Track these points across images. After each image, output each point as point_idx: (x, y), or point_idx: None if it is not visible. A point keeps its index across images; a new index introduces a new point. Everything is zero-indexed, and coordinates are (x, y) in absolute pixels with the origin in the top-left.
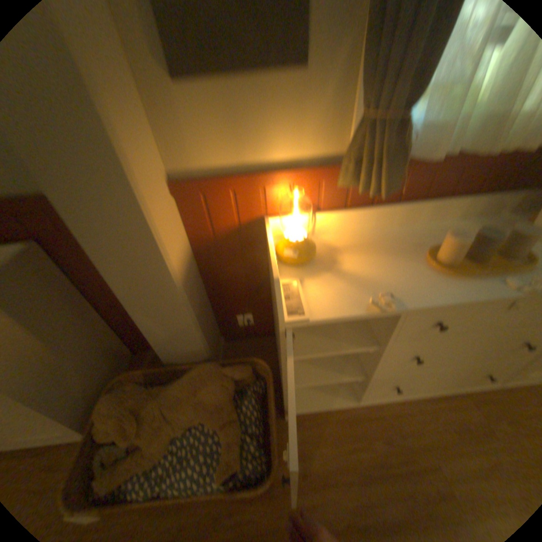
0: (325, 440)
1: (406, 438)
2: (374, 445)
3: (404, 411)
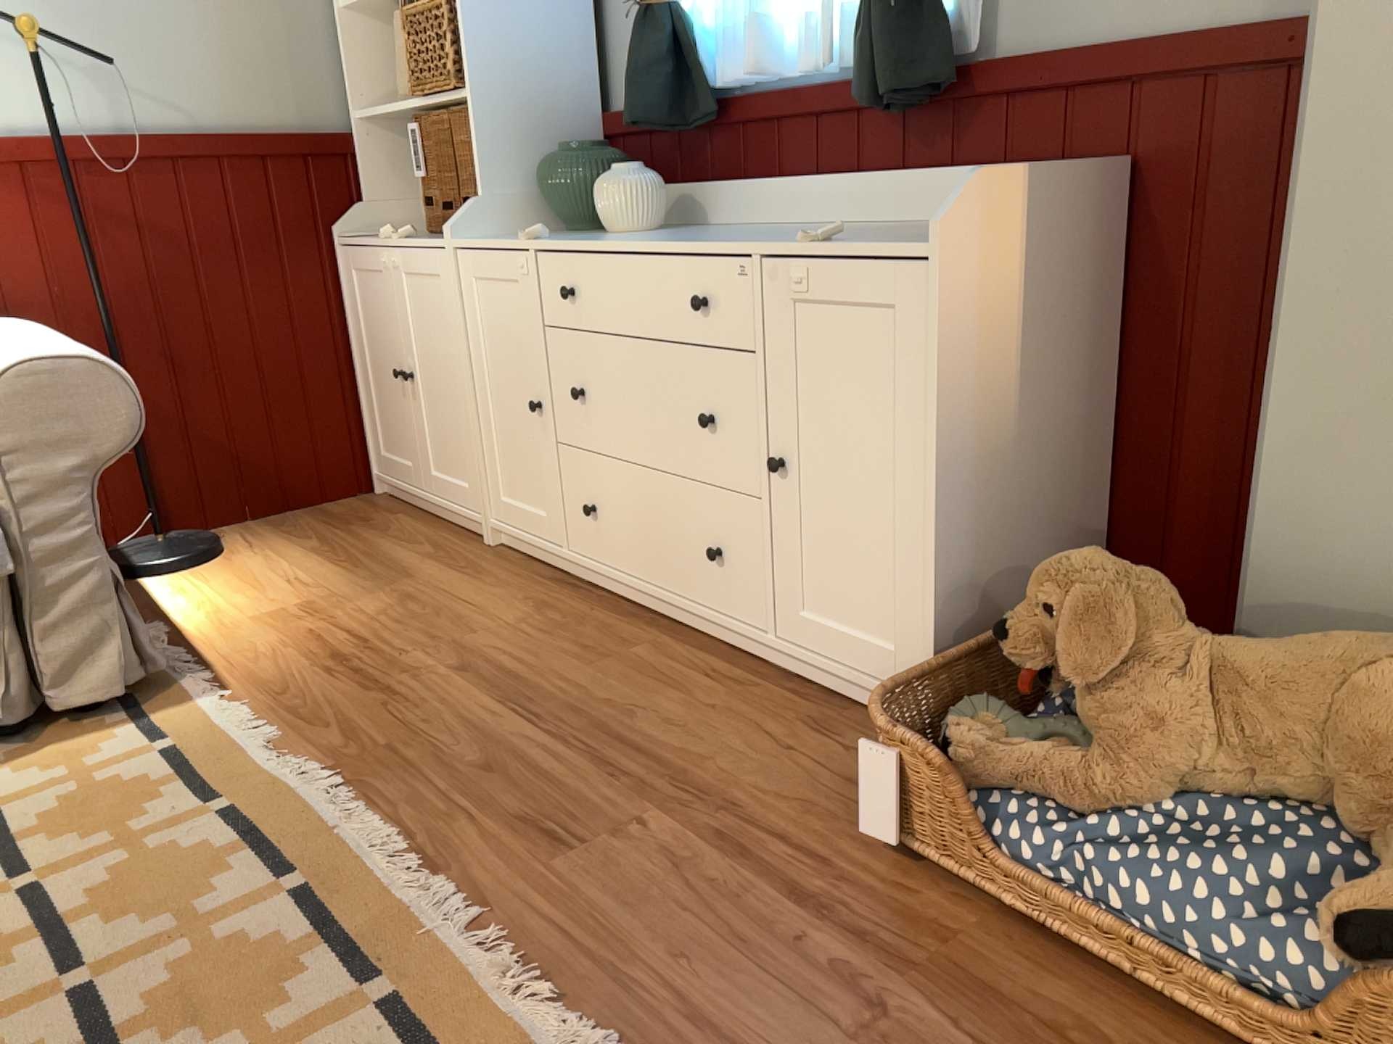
0: None
1: None
2: None
3: None
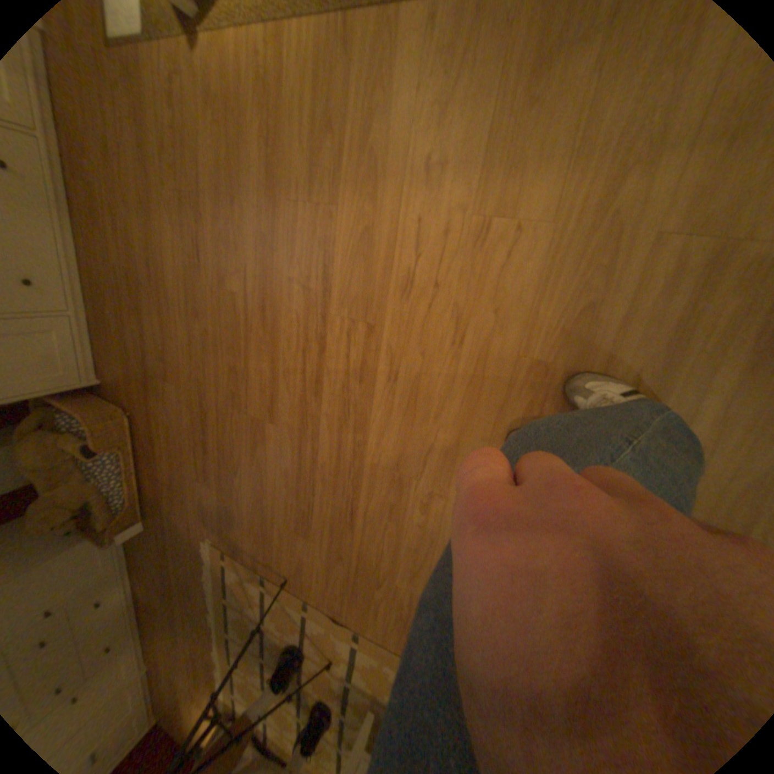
0: (100, 355)
1: (93, 279)
2: (99, 314)
3: (78, 265)
